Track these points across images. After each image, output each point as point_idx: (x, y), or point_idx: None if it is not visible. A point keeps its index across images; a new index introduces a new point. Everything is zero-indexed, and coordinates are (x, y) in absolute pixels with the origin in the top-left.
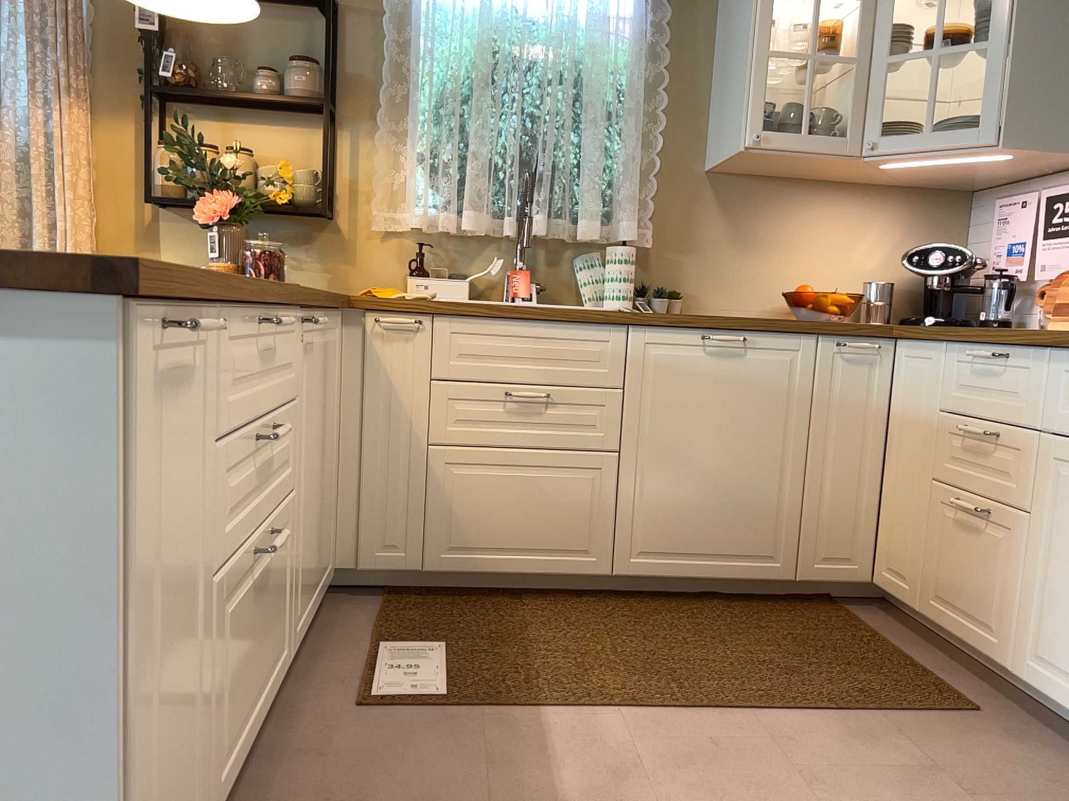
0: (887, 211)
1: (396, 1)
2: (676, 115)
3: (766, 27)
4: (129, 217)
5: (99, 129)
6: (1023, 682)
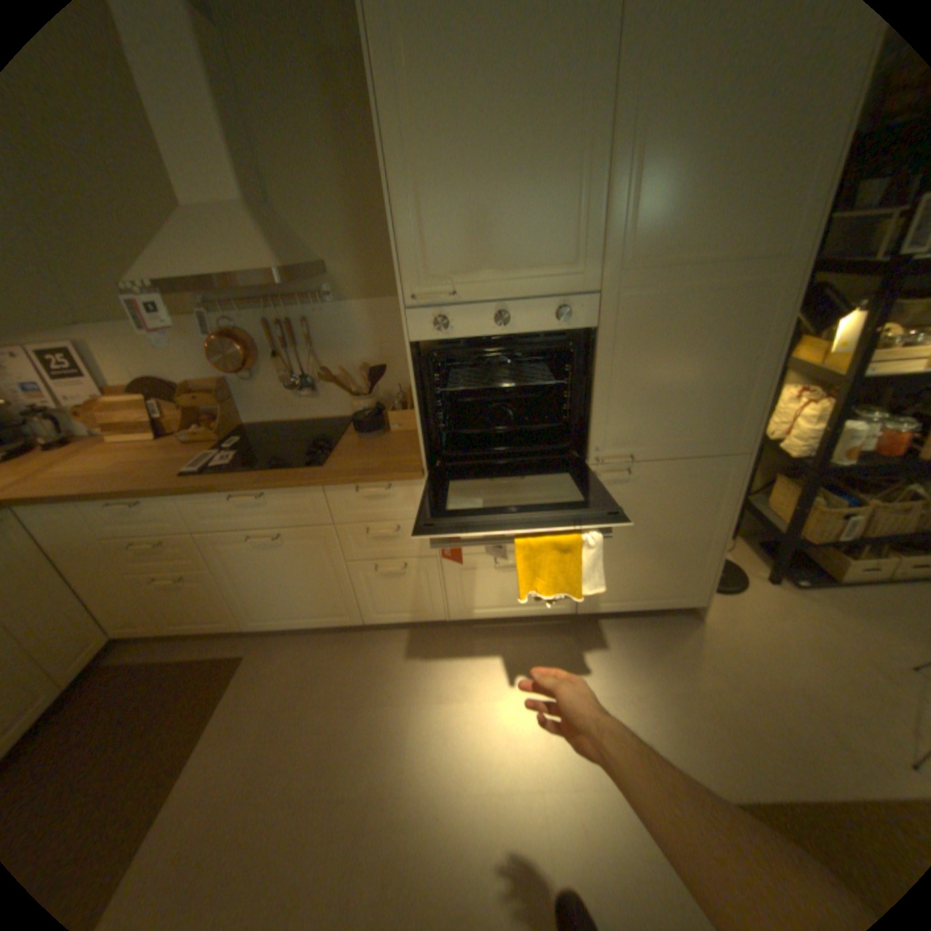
0: None
1: None
2: None
3: None
4: None
5: None
6: (248, 631)
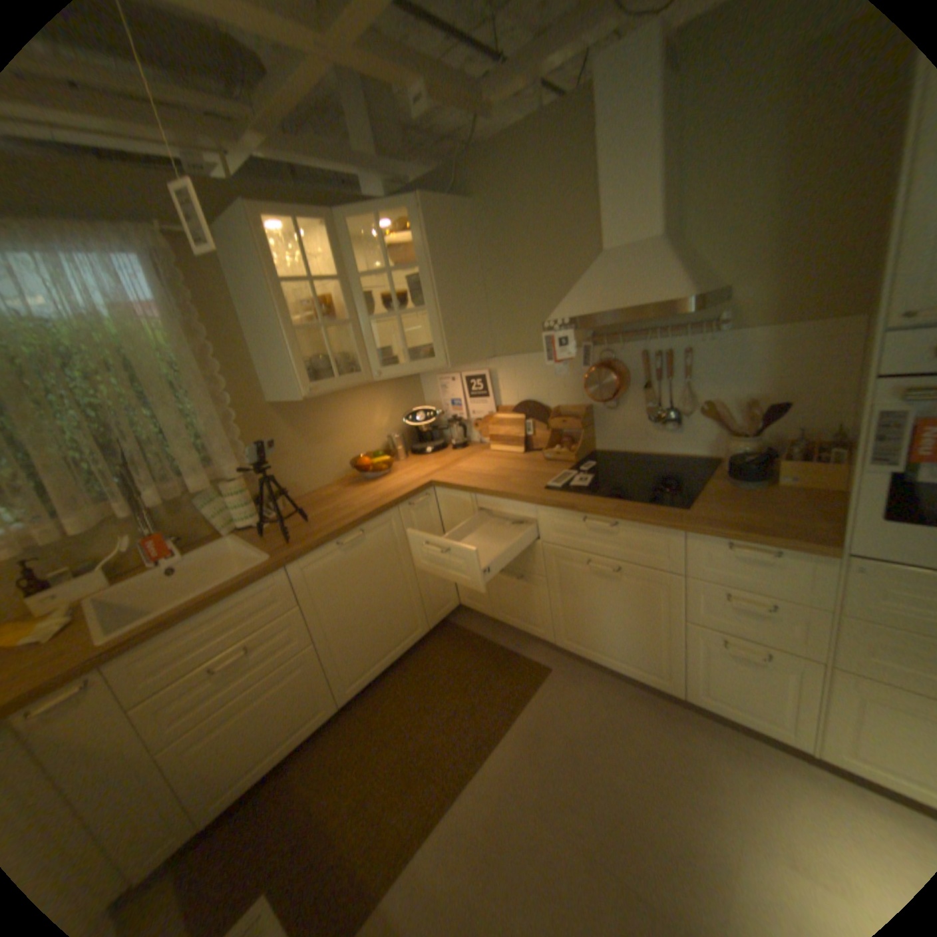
0: (381, 392)
1: None
2: (226, 372)
3: (283, 312)
4: None
5: None
6: (562, 648)
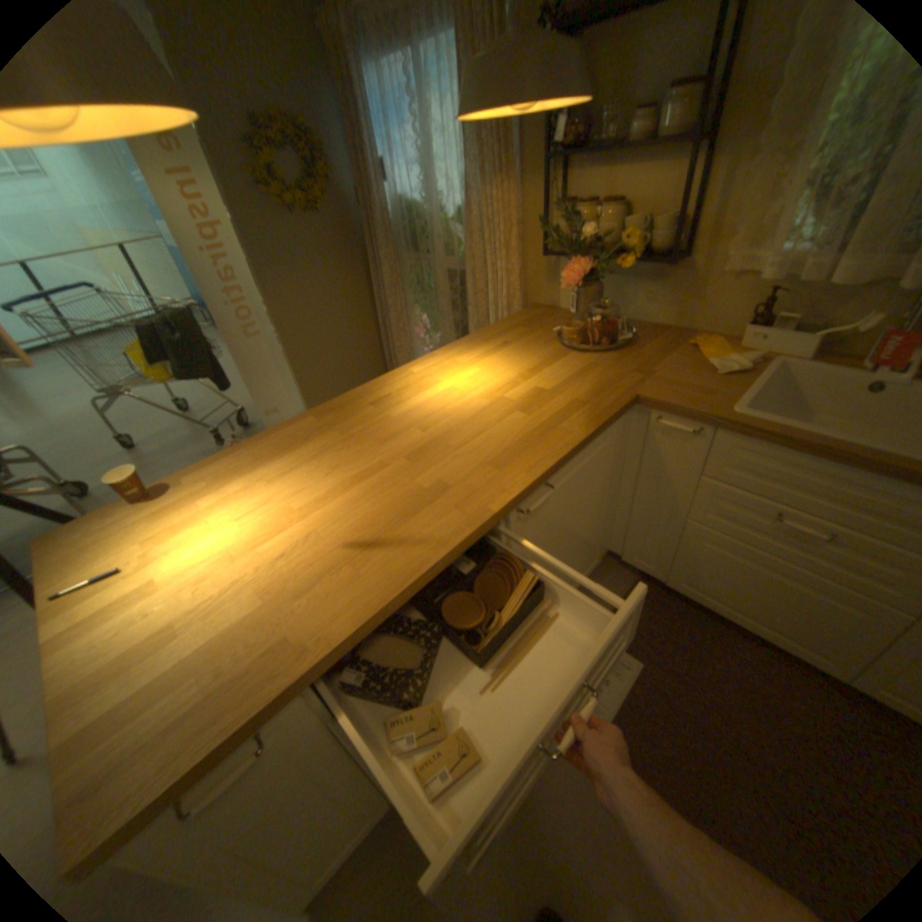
0: None
1: None
2: None
3: None
4: (540, 255)
5: (522, 186)
6: None
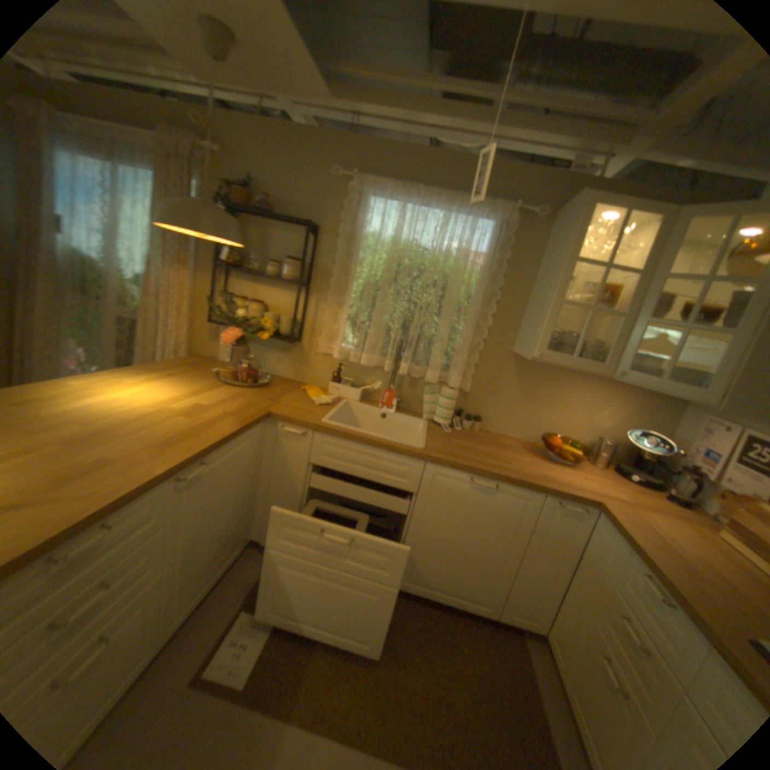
0: (627, 396)
1: (347, 228)
2: (501, 316)
3: (565, 283)
4: (204, 323)
5: (194, 277)
6: None
